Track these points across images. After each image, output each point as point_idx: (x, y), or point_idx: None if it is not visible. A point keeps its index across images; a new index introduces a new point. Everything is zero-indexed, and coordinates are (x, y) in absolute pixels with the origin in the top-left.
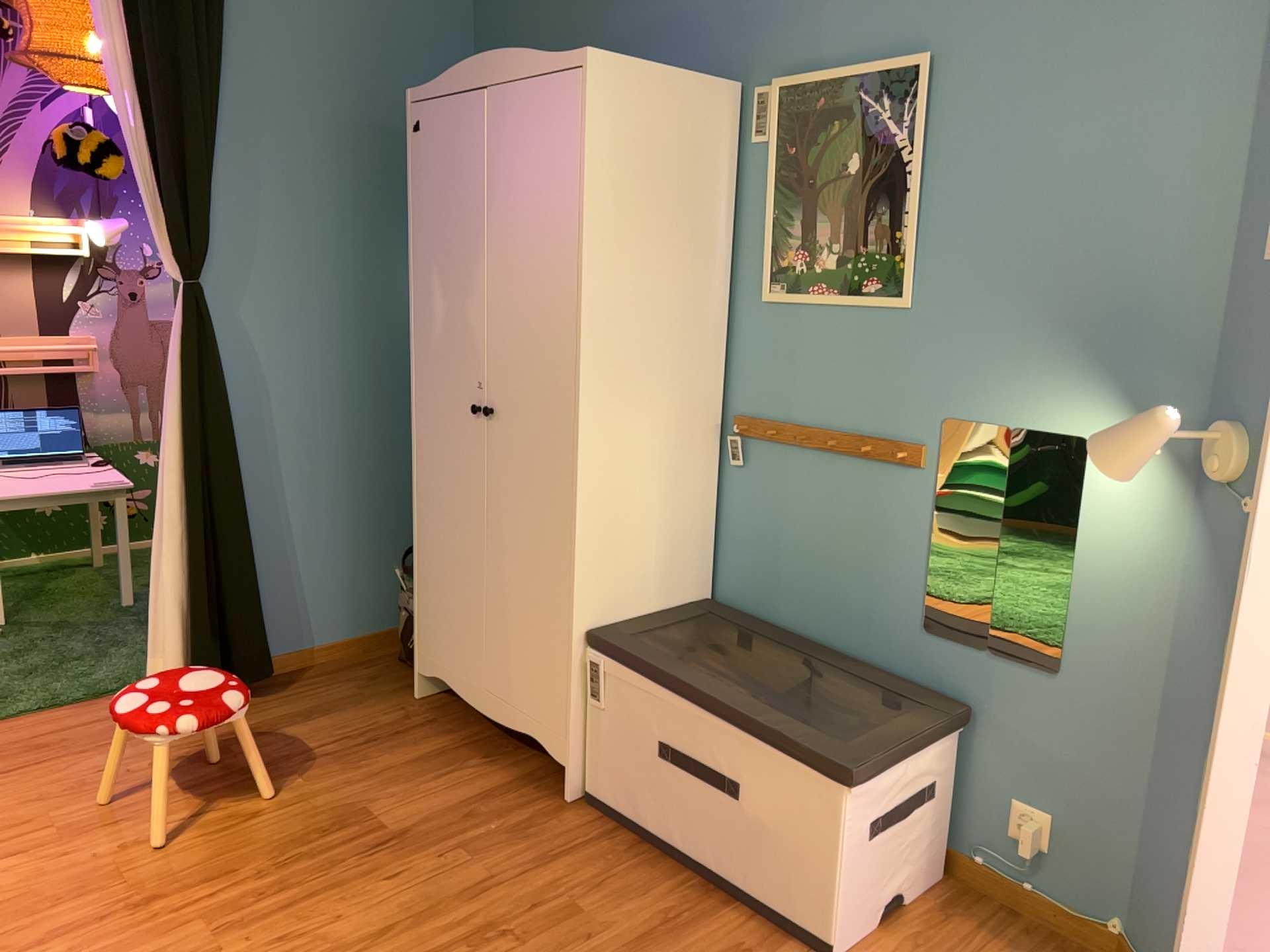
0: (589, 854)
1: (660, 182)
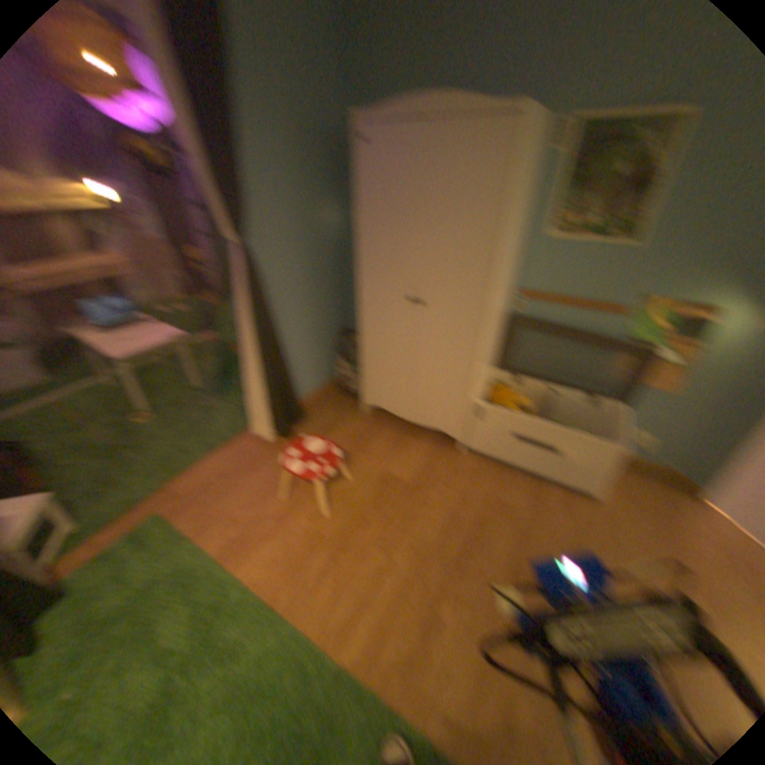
0: (488, 476)
1: (528, 180)
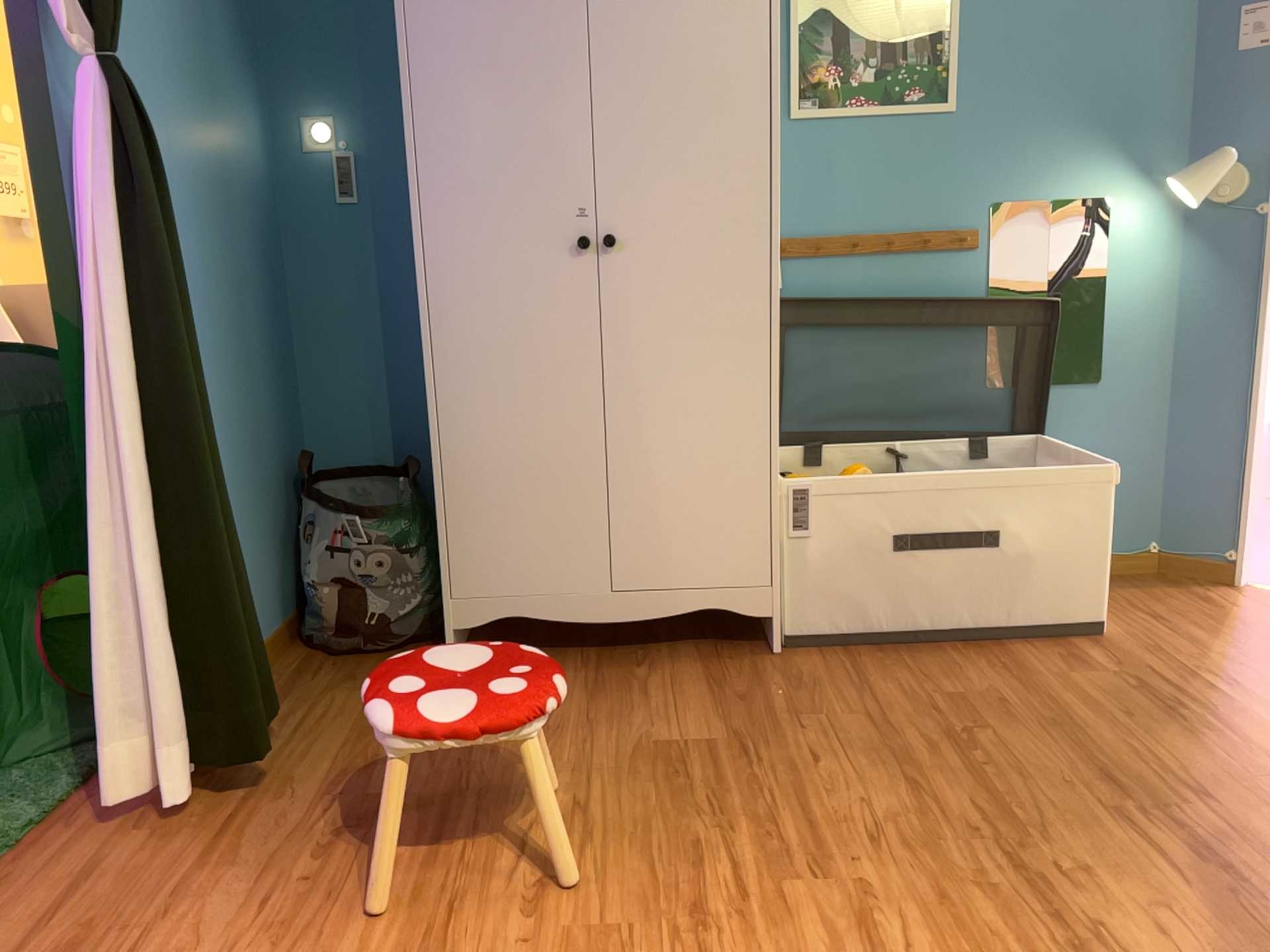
0: (870, 670)
1: None
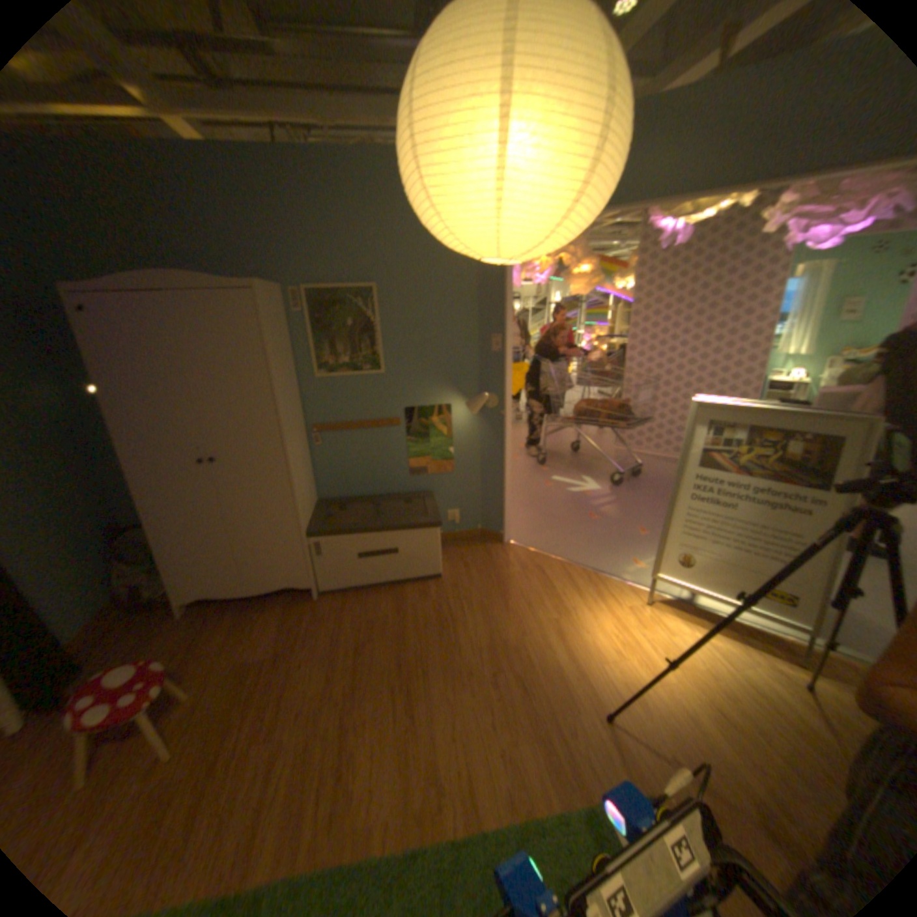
0: (347, 607)
1: (276, 336)
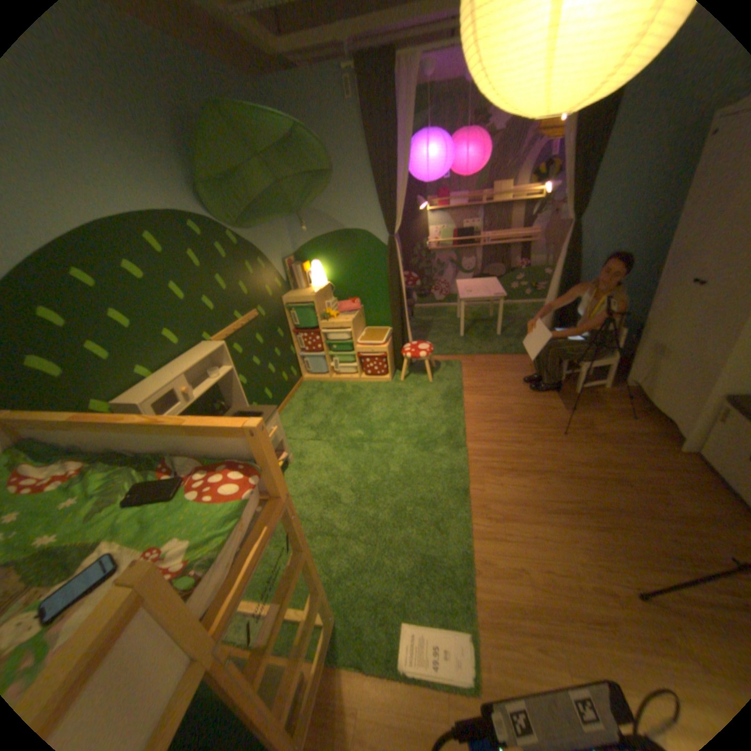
0: (682, 477)
1: None
